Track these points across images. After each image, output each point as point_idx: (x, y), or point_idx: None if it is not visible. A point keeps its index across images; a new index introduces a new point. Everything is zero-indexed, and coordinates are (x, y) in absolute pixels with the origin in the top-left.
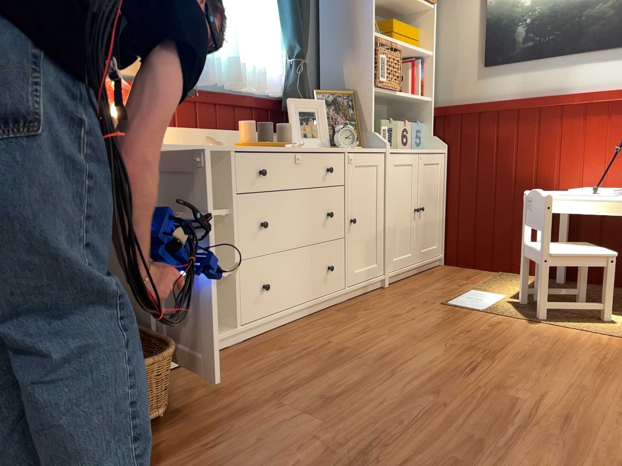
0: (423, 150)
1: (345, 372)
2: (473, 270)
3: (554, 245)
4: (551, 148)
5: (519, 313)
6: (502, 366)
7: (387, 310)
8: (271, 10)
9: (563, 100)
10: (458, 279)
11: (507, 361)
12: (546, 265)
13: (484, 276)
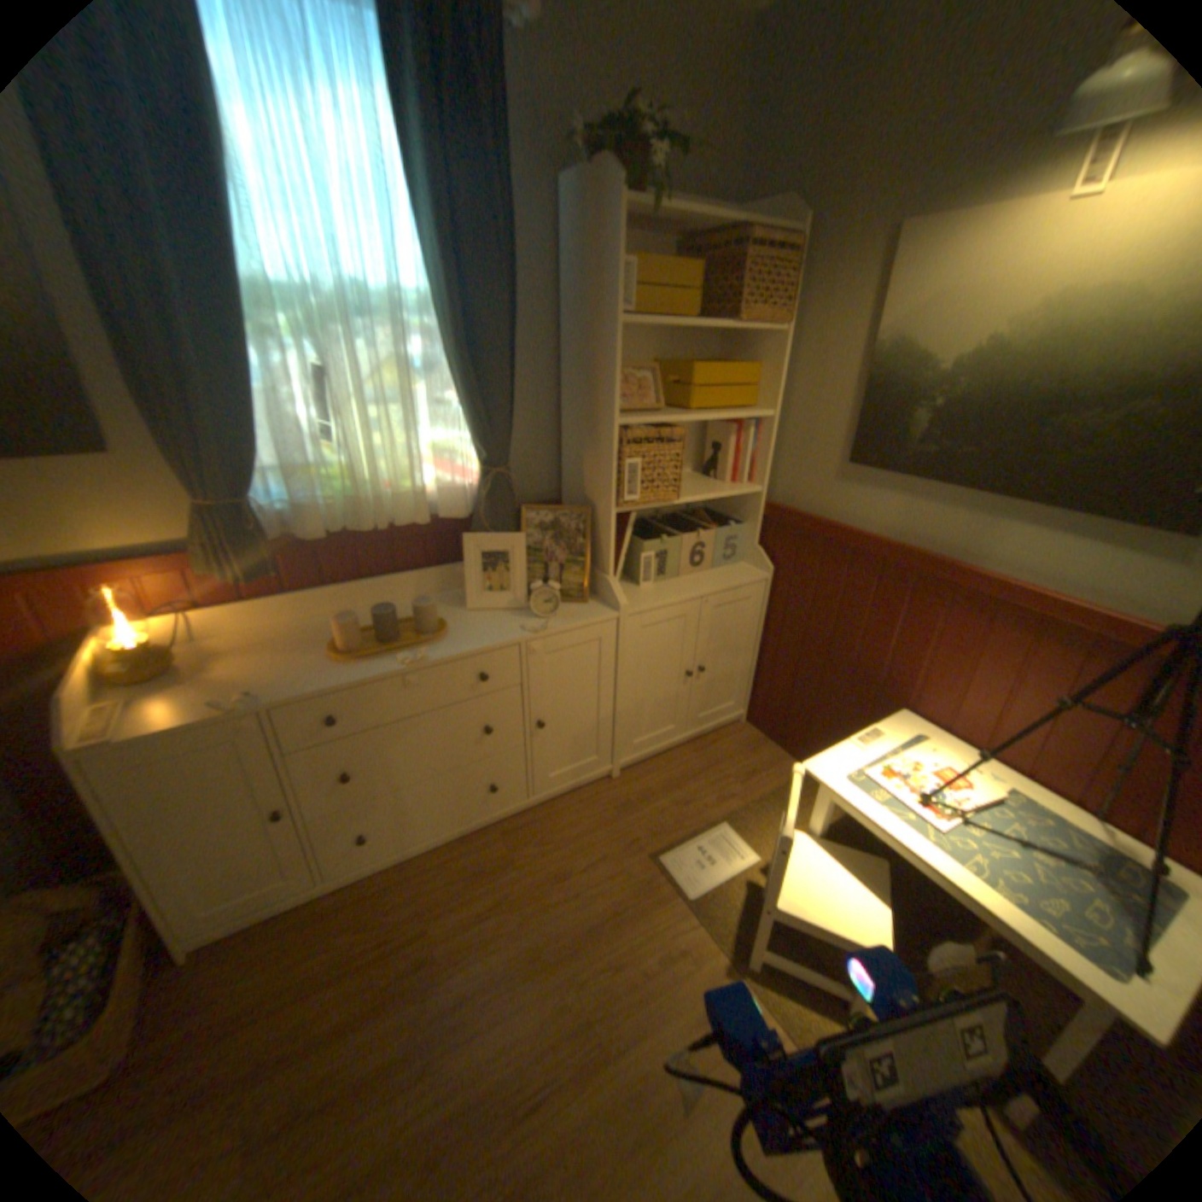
0: (719, 584)
1: (376, 1038)
2: (774, 755)
3: (818, 868)
4: (923, 645)
5: (737, 933)
6: (580, 1118)
7: (565, 855)
8: (444, 384)
9: (963, 578)
10: (733, 778)
11: (599, 1102)
12: (770, 921)
13: (777, 779)
